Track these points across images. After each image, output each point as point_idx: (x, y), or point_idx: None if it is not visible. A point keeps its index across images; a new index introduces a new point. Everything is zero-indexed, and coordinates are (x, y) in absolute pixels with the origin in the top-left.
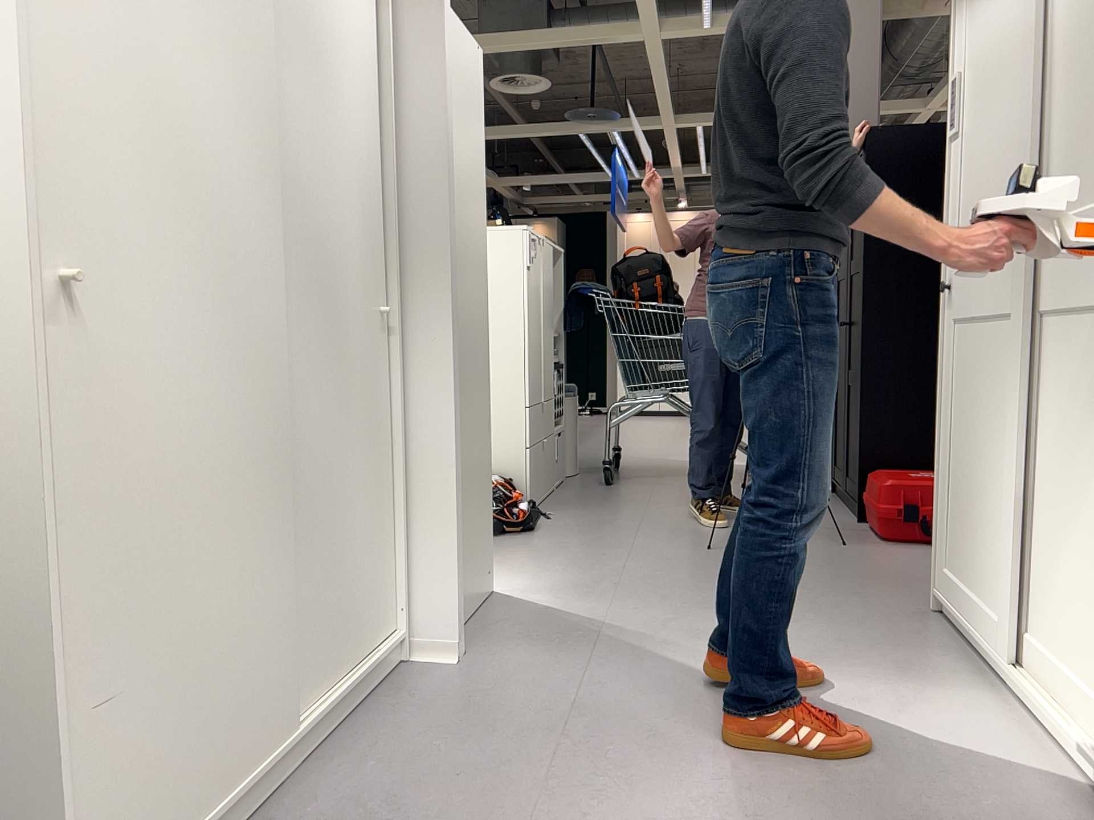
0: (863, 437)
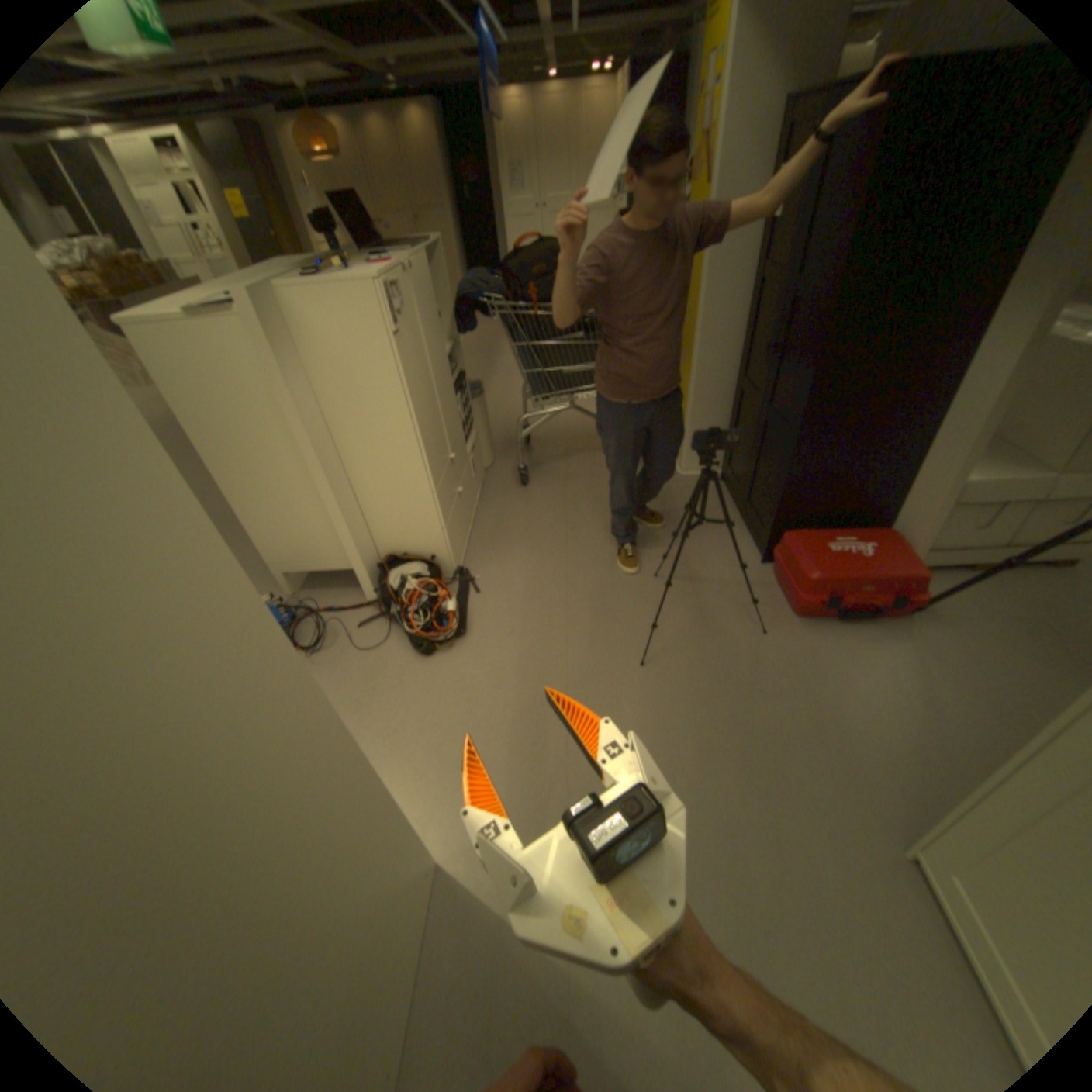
0: (786, 498)
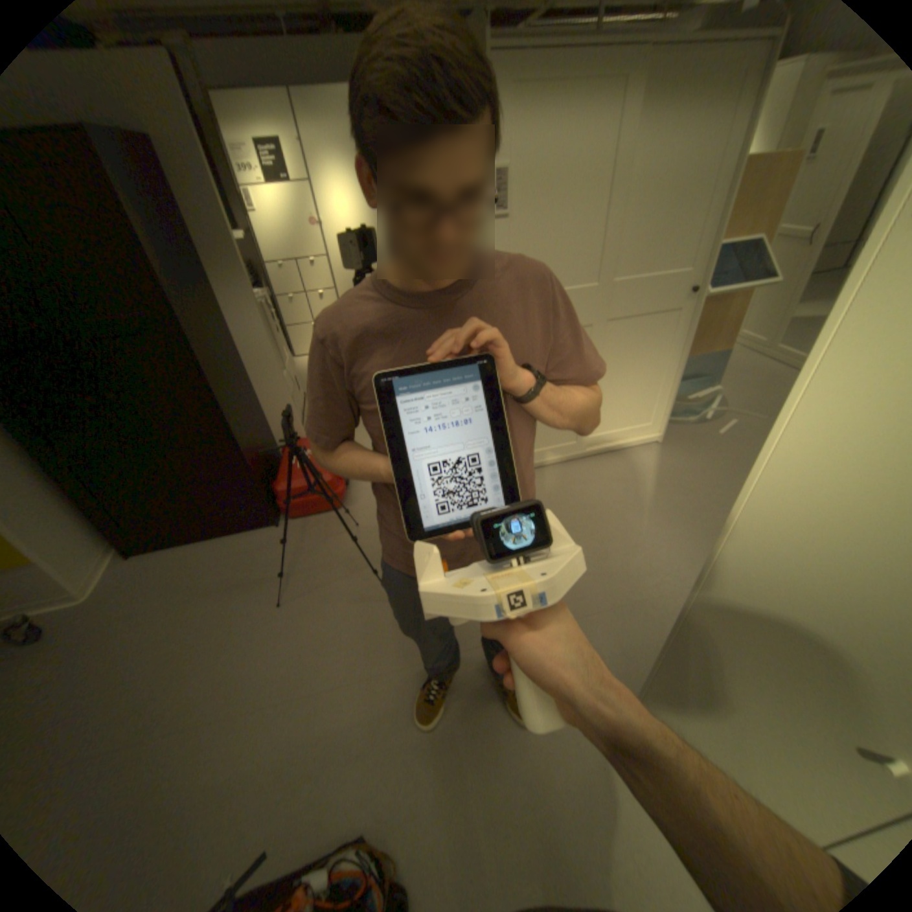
0: (254, 471)
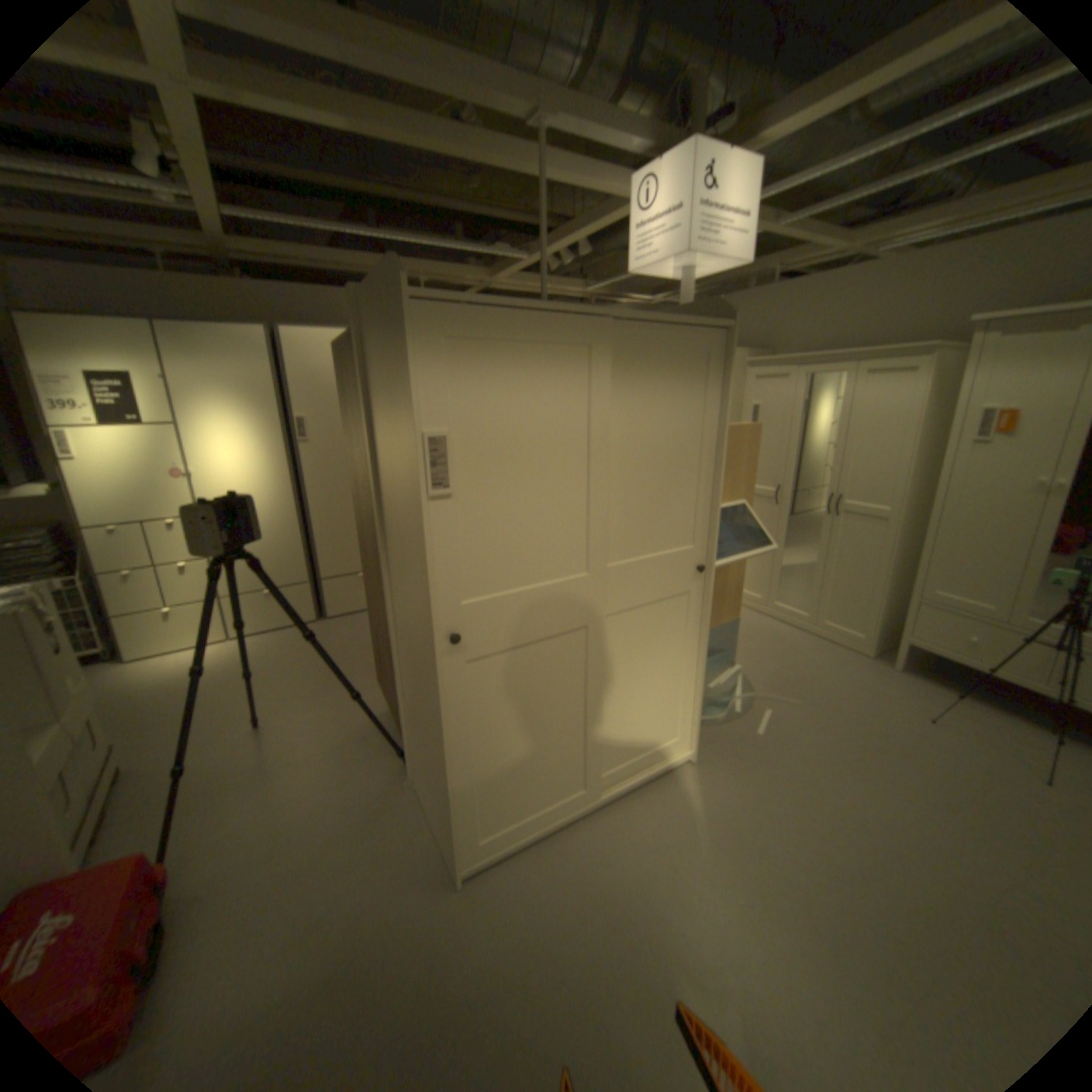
0: None
